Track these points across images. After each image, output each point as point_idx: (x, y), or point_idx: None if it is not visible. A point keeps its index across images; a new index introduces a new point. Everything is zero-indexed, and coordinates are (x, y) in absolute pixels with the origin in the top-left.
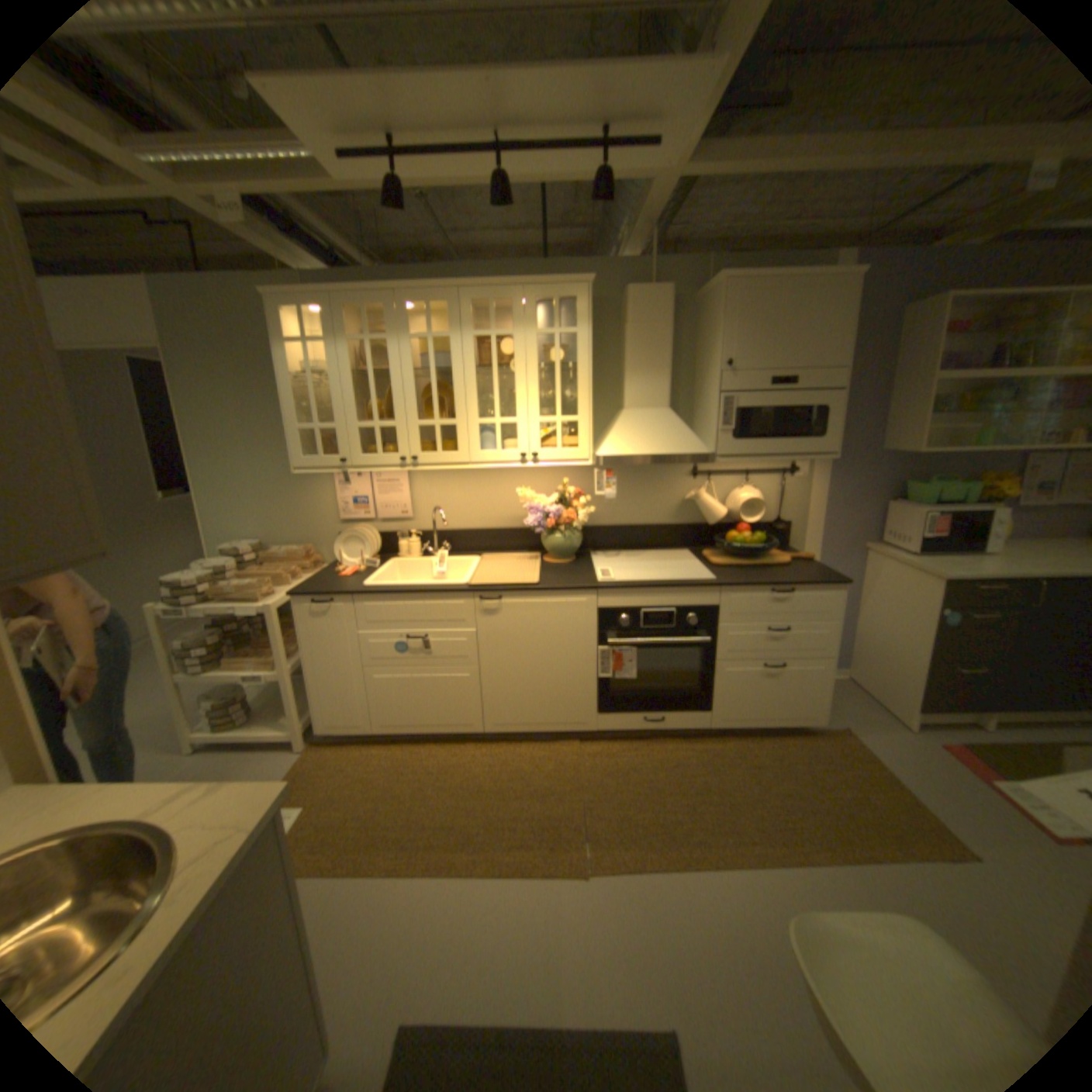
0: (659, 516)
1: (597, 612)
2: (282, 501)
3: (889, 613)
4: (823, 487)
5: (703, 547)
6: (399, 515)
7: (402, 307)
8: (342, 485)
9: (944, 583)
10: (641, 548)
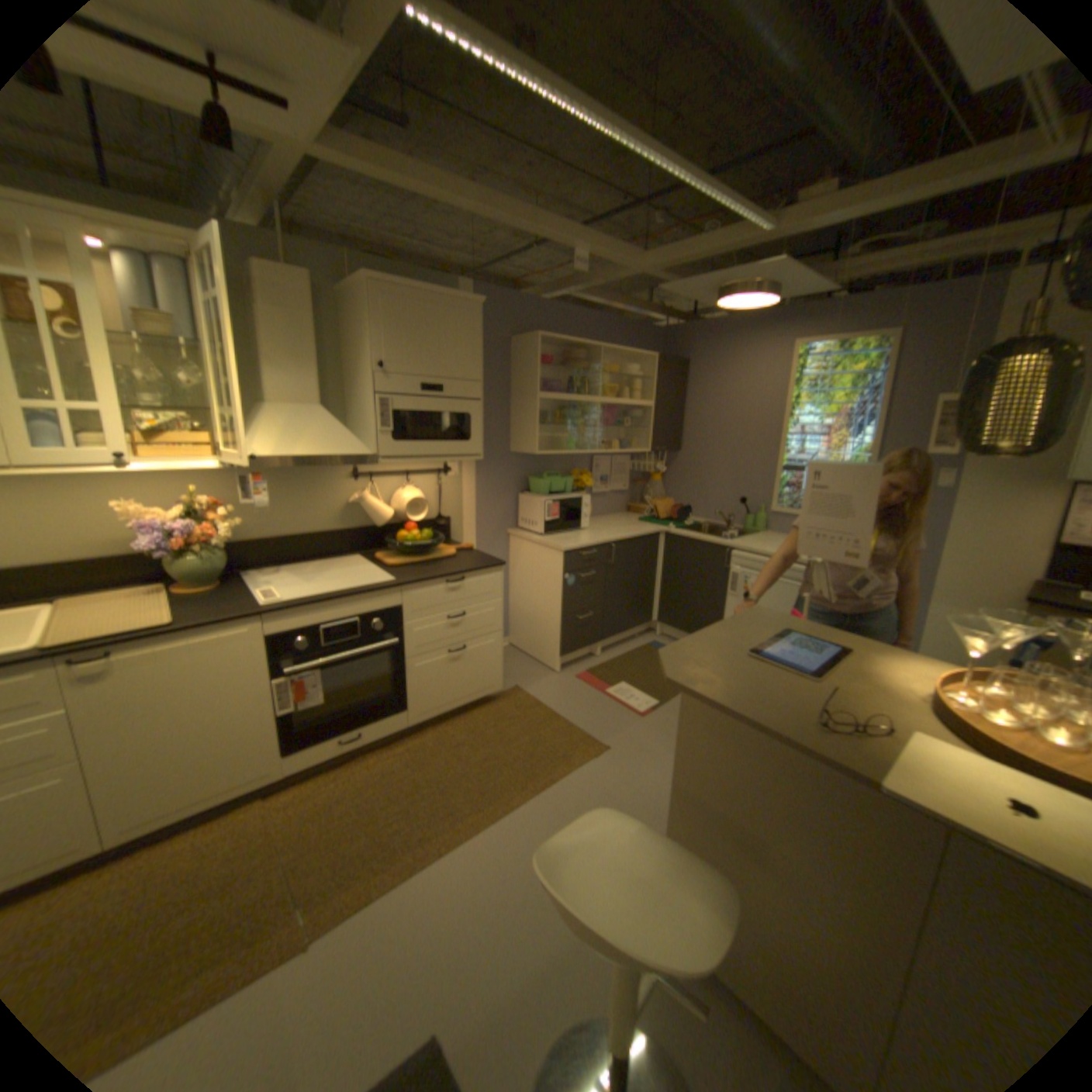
0: (323, 523)
1: (266, 641)
2: None
3: (530, 584)
4: (472, 485)
5: (374, 550)
6: None
7: None
8: None
9: (562, 554)
10: (306, 560)
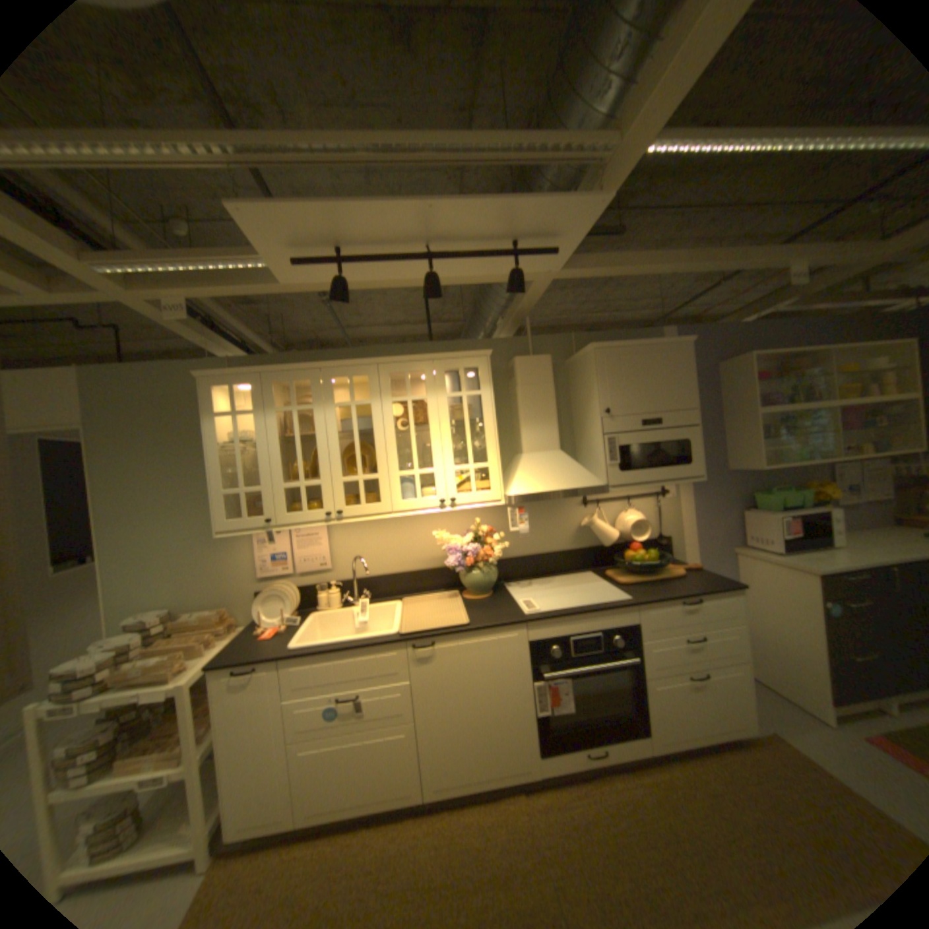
0: (560, 543)
1: (529, 646)
2: (196, 566)
3: (773, 610)
4: (690, 504)
5: (603, 568)
6: (318, 567)
7: (324, 382)
8: (260, 544)
9: (818, 578)
10: (548, 574)
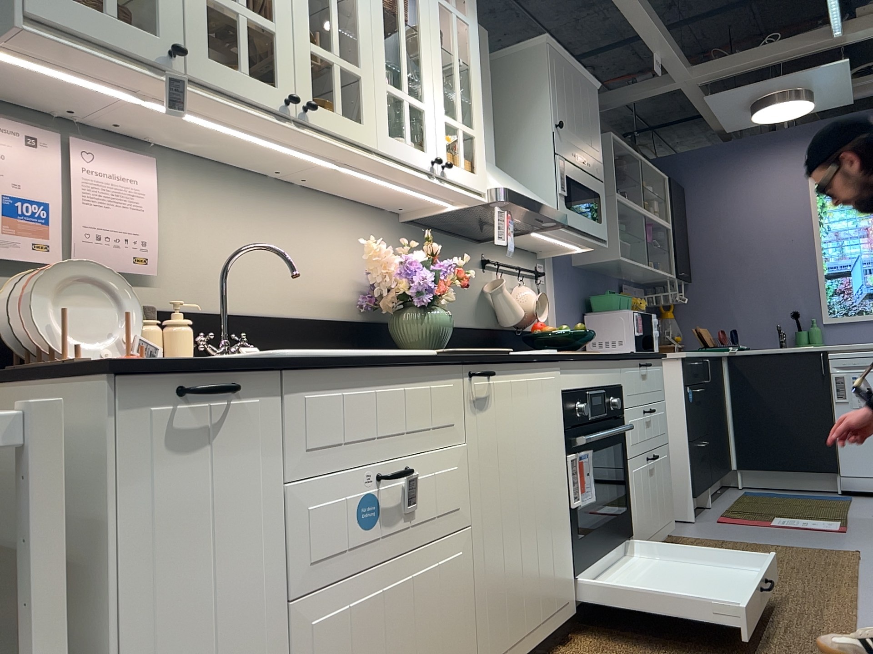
0: (465, 315)
1: (560, 398)
2: None
3: None
4: (554, 296)
5: None
6: (125, 264)
7: None
8: None
9: (679, 362)
10: None
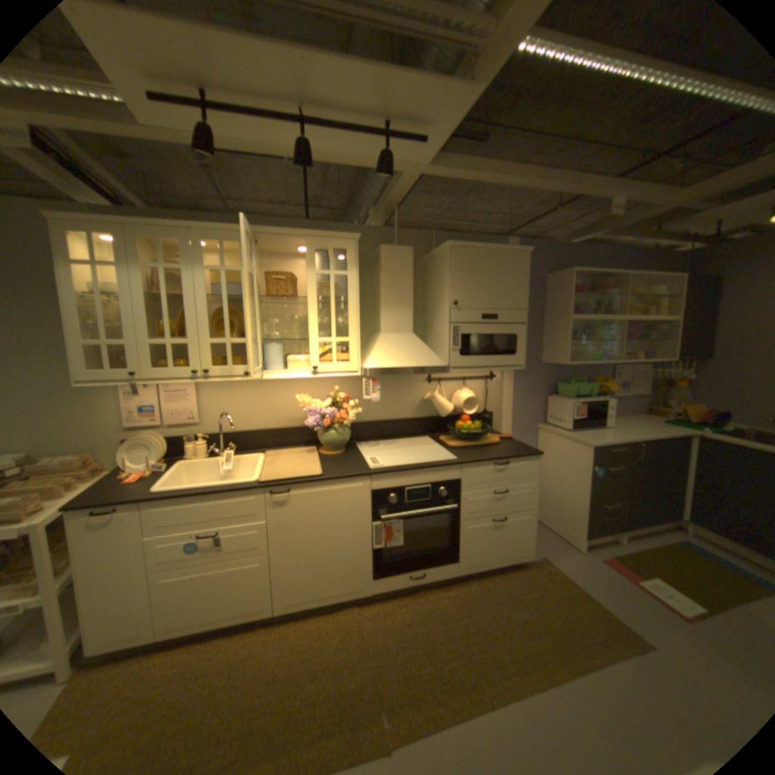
0: (405, 412)
1: (371, 493)
2: (57, 412)
3: (557, 471)
4: (510, 388)
5: (438, 434)
6: (186, 420)
7: (195, 243)
8: (127, 396)
9: (592, 449)
10: (393, 437)
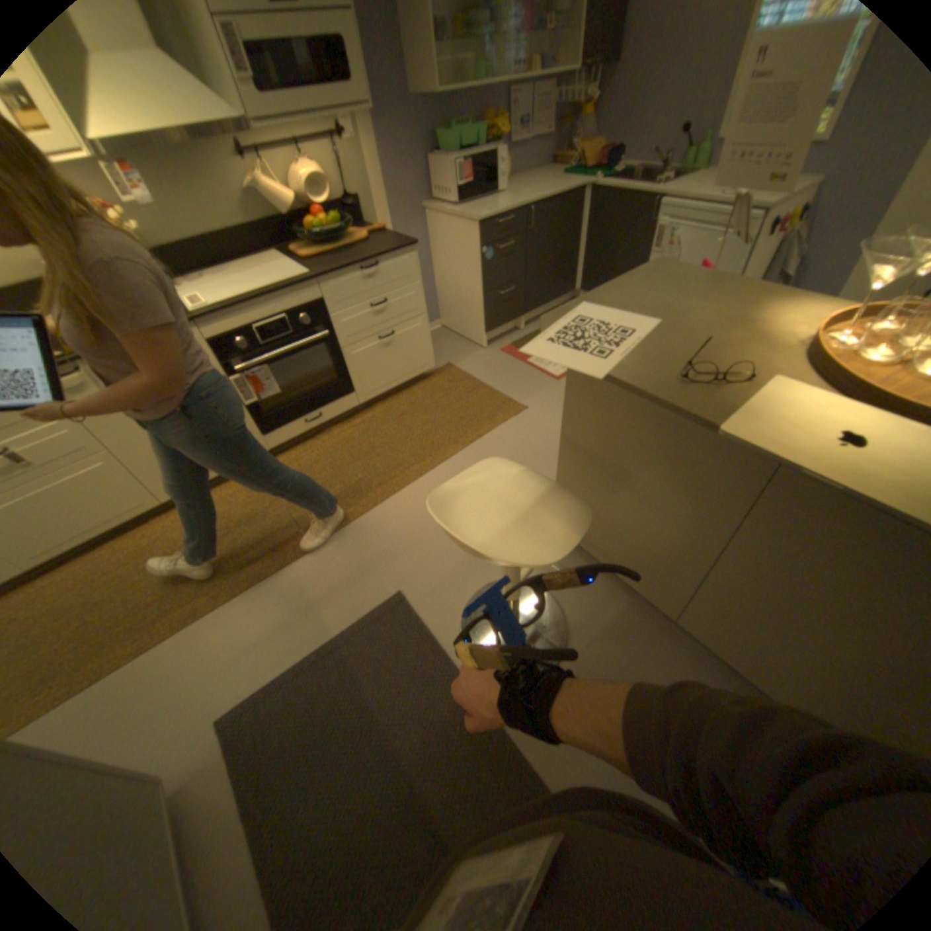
0: (225, 216)
1: (208, 344)
2: None
3: (451, 263)
4: (371, 148)
5: (287, 243)
6: None
7: None
8: None
9: (477, 224)
10: (224, 260)
